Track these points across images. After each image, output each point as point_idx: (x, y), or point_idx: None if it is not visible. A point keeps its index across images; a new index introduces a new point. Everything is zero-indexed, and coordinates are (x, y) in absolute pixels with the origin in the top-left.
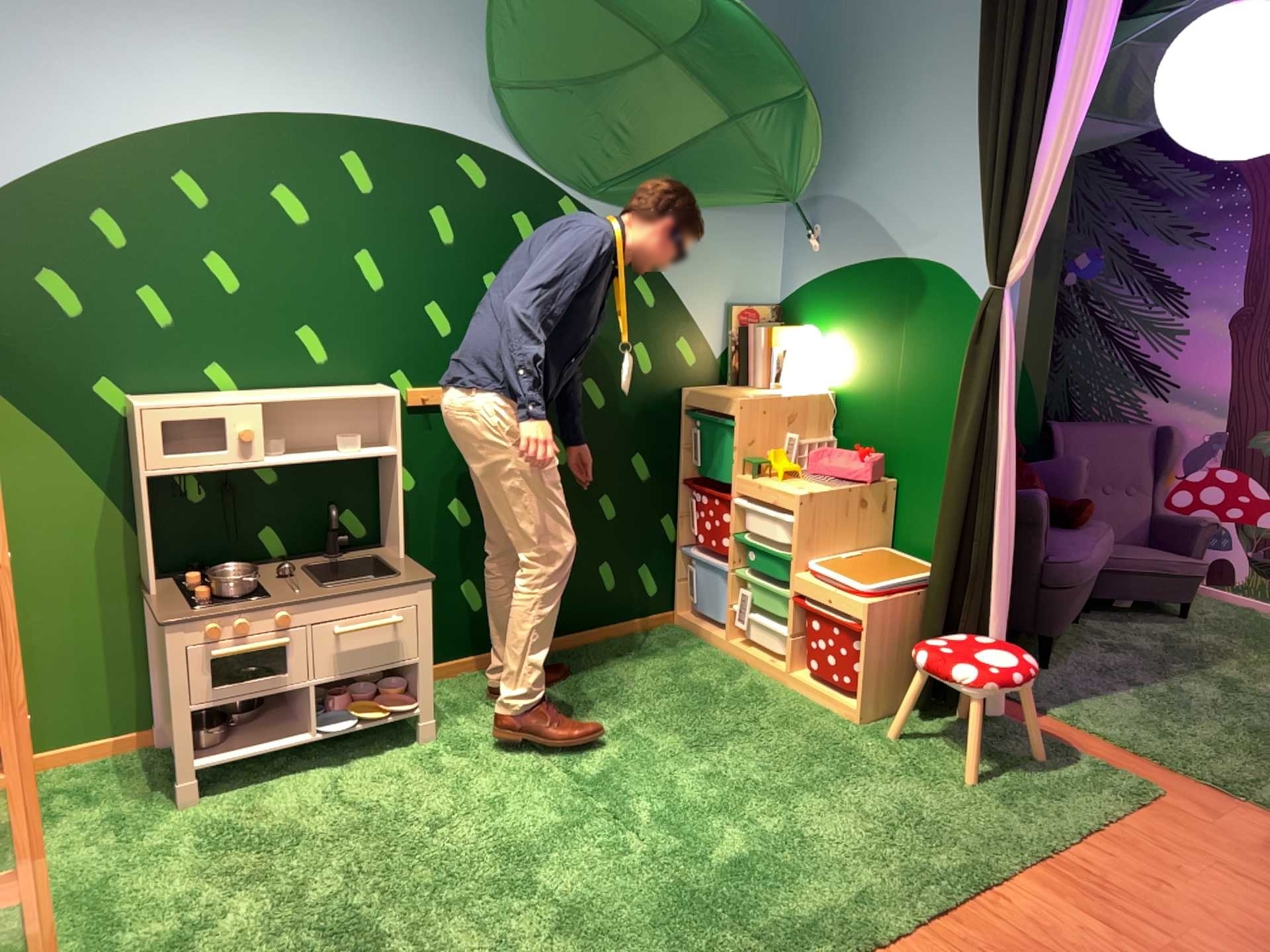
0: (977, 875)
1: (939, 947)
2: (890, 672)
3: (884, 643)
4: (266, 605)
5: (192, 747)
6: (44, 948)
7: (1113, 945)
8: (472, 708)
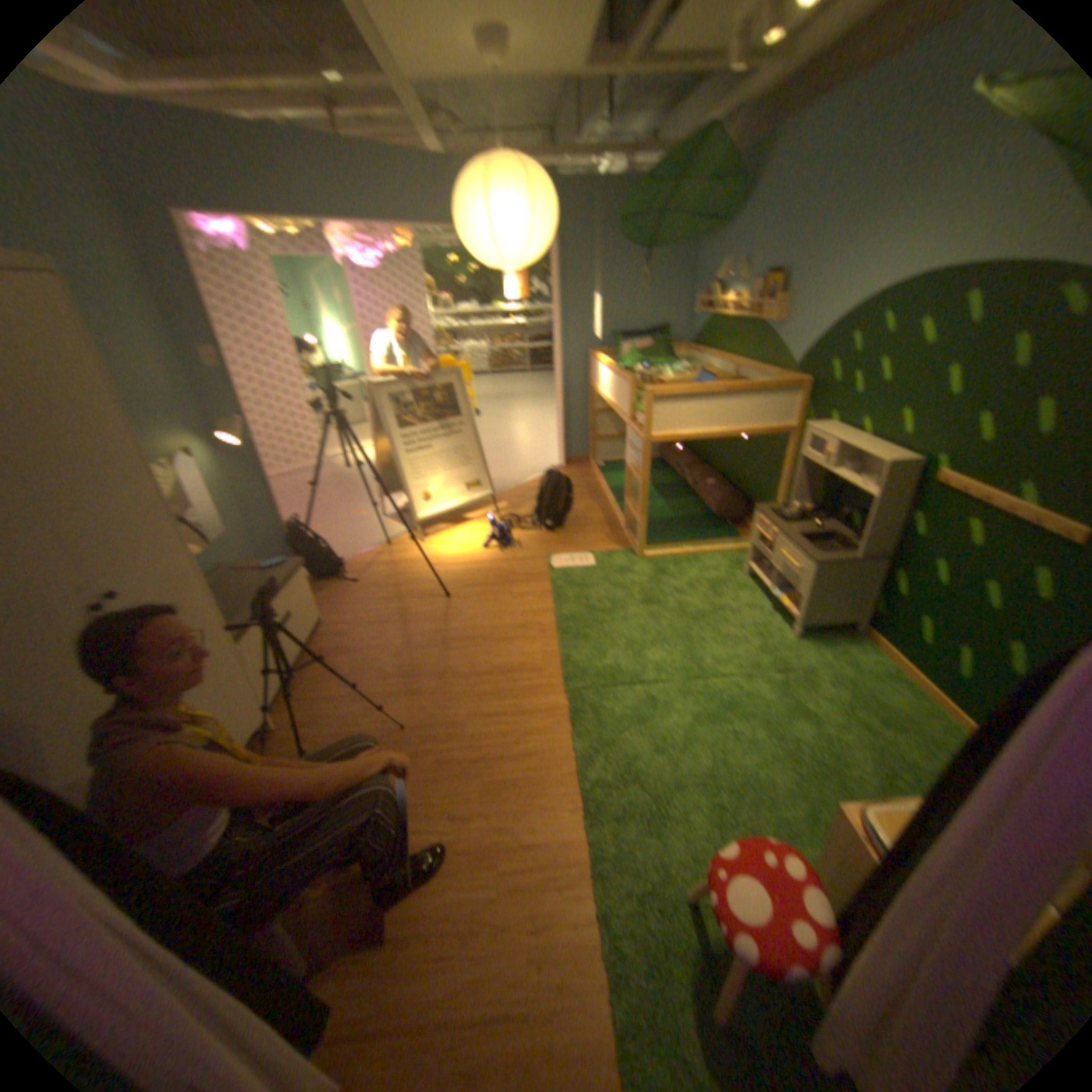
0: (593, 811)
1: (560, 757)
2: (842, 900)
3: (843, 866)
4: (773, 524)
5: (749, 558)
6: (665, 554)
7: (515, 837)
8: (843, 664)
